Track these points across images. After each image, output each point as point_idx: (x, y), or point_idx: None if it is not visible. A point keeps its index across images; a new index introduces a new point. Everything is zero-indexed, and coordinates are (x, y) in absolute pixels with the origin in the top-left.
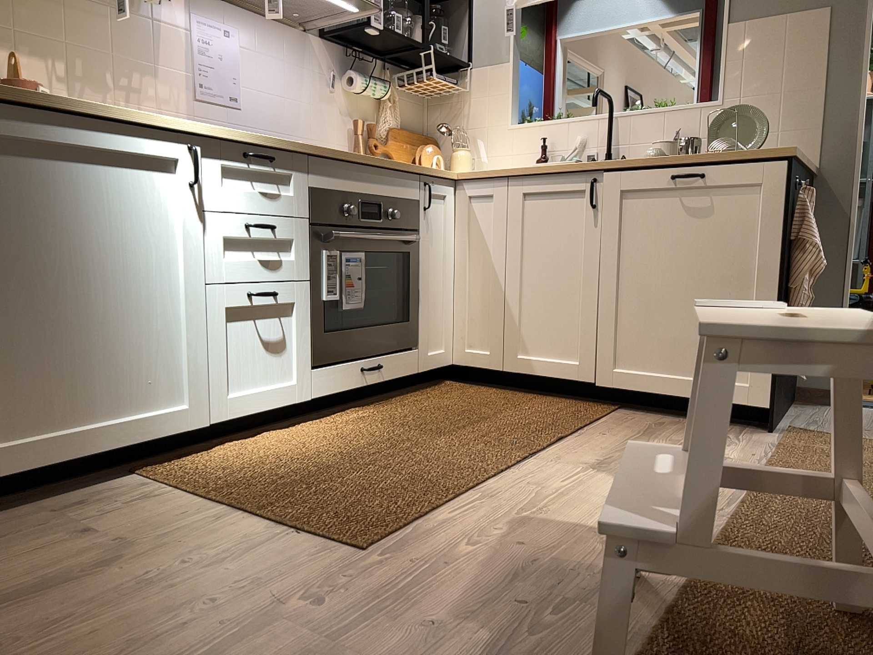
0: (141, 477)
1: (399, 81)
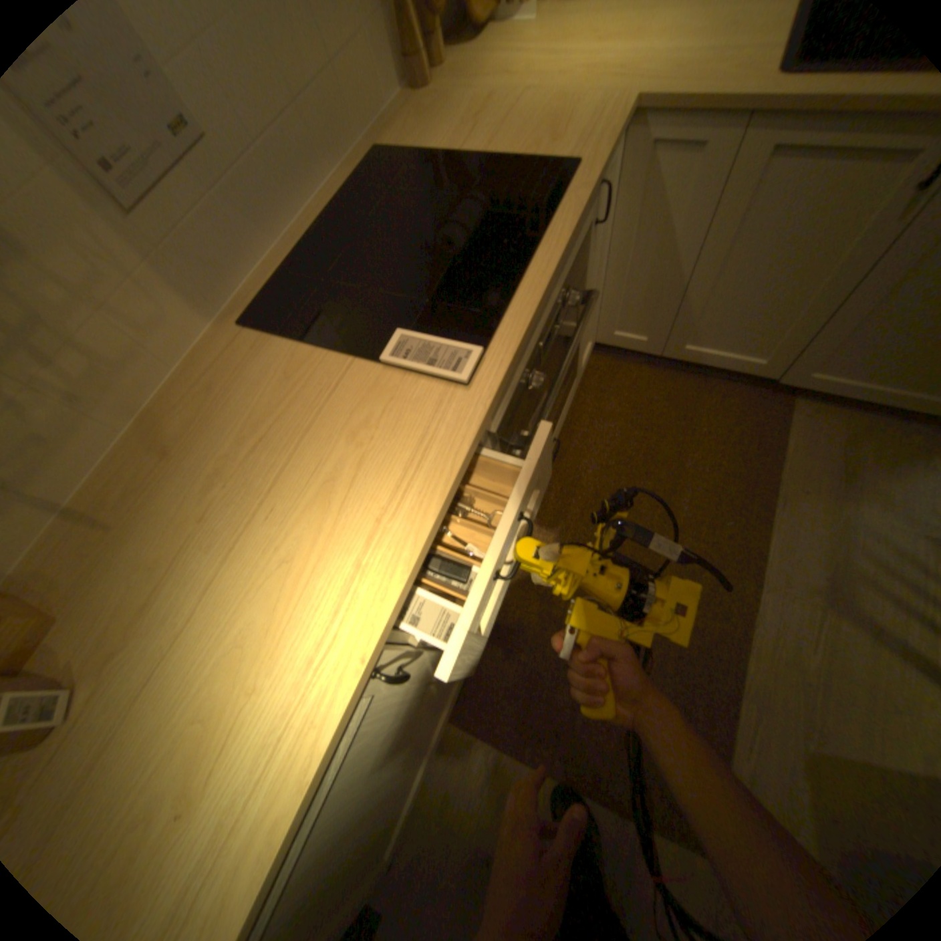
0: (457, 740)
1: None
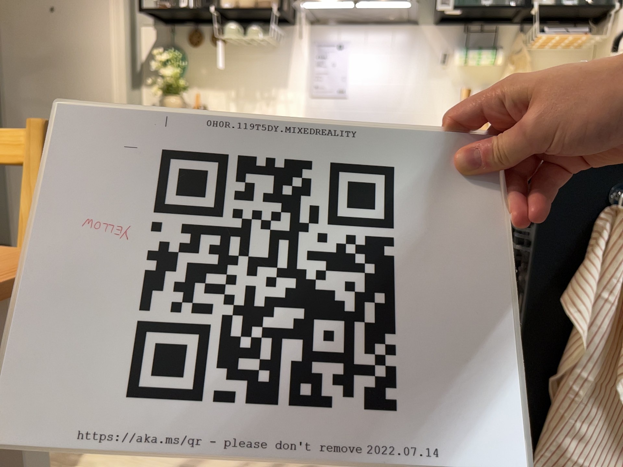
0: None
1: (526, 40)
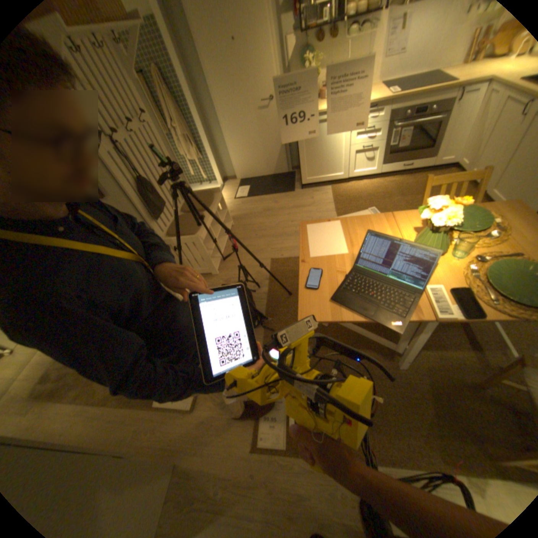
0: (330, 188)
1: None
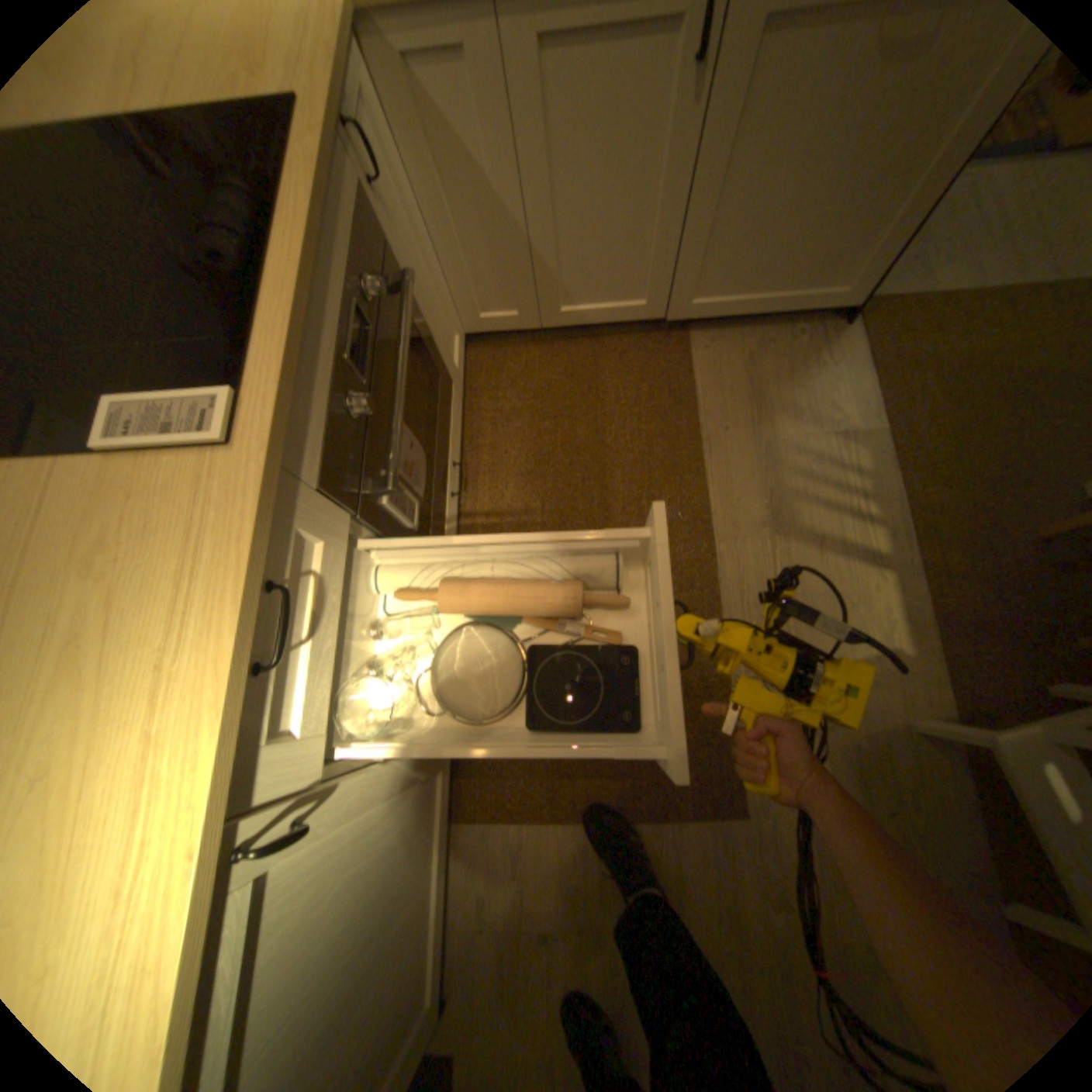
0: (470, 835)
1: None
